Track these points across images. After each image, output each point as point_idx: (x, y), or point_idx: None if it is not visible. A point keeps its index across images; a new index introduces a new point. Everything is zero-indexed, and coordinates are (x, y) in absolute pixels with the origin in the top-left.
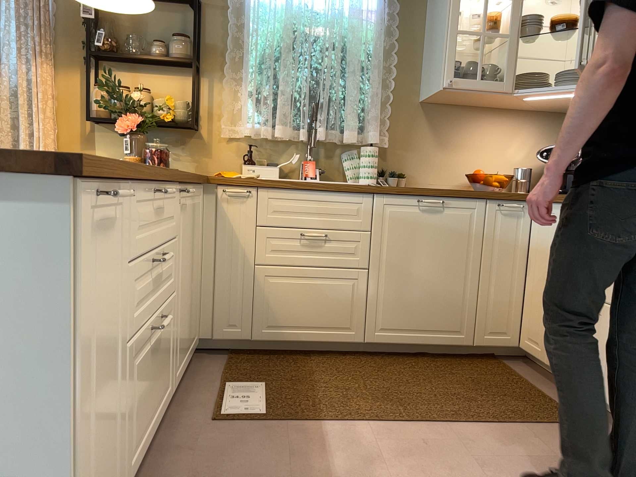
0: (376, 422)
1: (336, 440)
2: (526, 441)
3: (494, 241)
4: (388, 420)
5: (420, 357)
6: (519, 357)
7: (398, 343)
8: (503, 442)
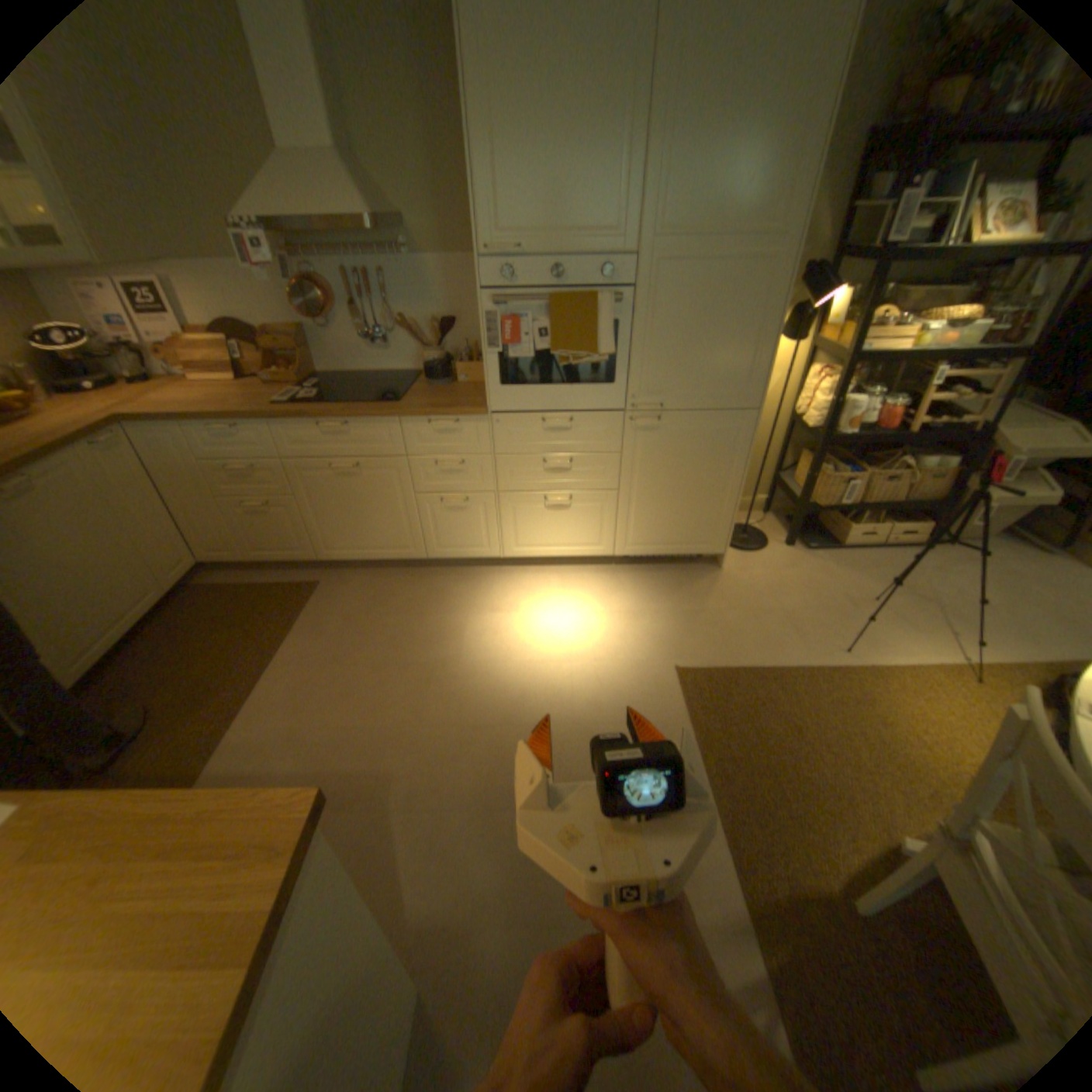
0: (231, 721)
1: (241, 764)
2: (318, 624)
3: (111, 486)
4: (235, 710)
5: (125, 648)
6: (193, 571)
7: (100, 659)
8: (312, 637)
